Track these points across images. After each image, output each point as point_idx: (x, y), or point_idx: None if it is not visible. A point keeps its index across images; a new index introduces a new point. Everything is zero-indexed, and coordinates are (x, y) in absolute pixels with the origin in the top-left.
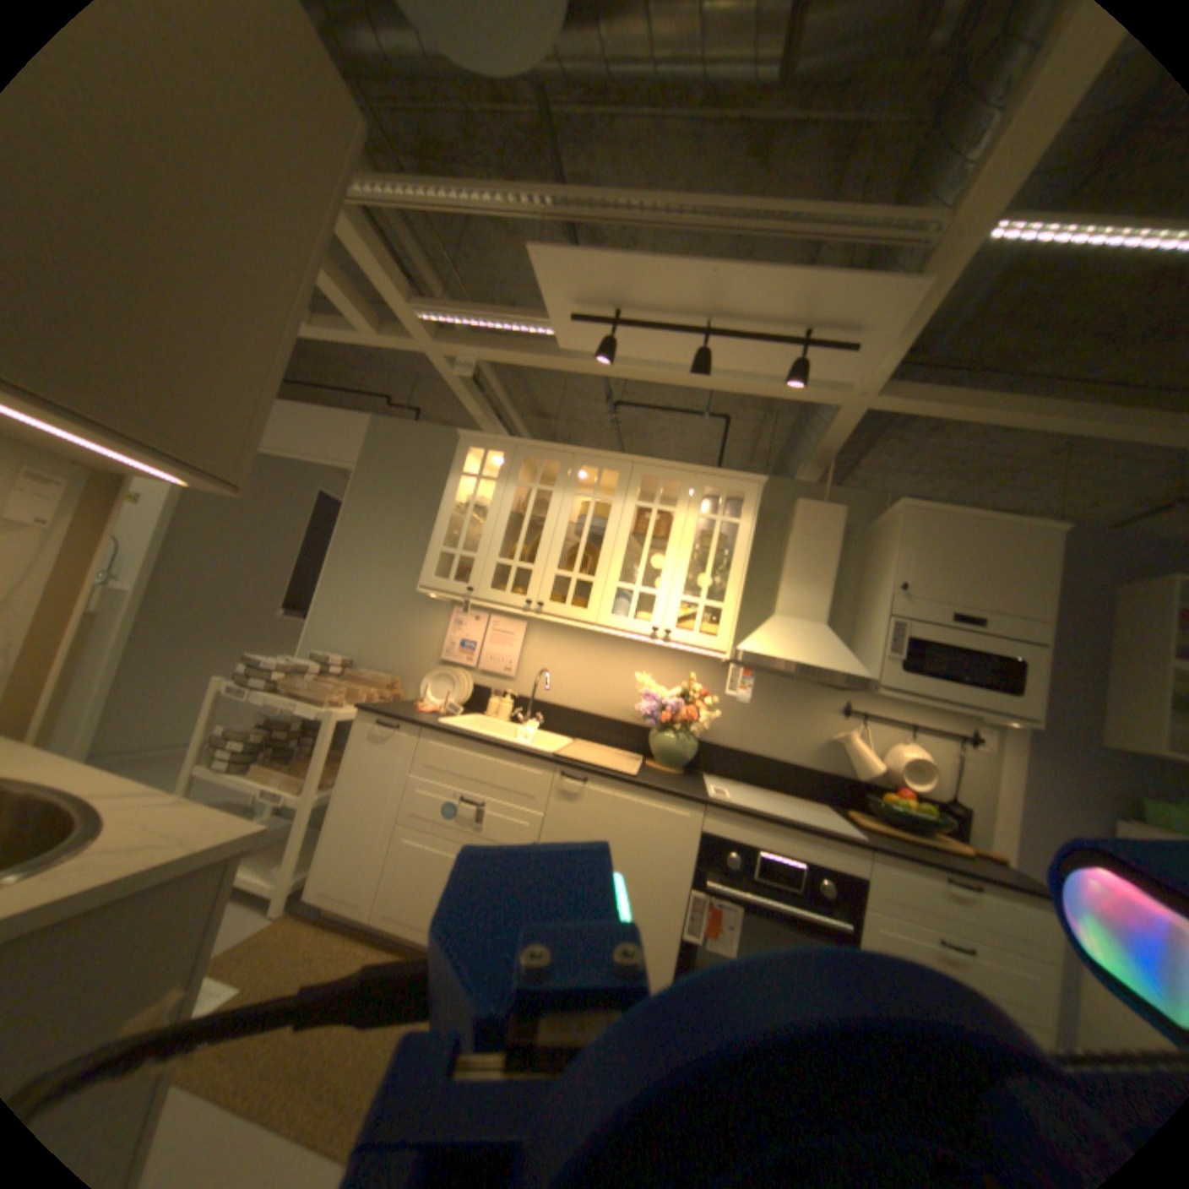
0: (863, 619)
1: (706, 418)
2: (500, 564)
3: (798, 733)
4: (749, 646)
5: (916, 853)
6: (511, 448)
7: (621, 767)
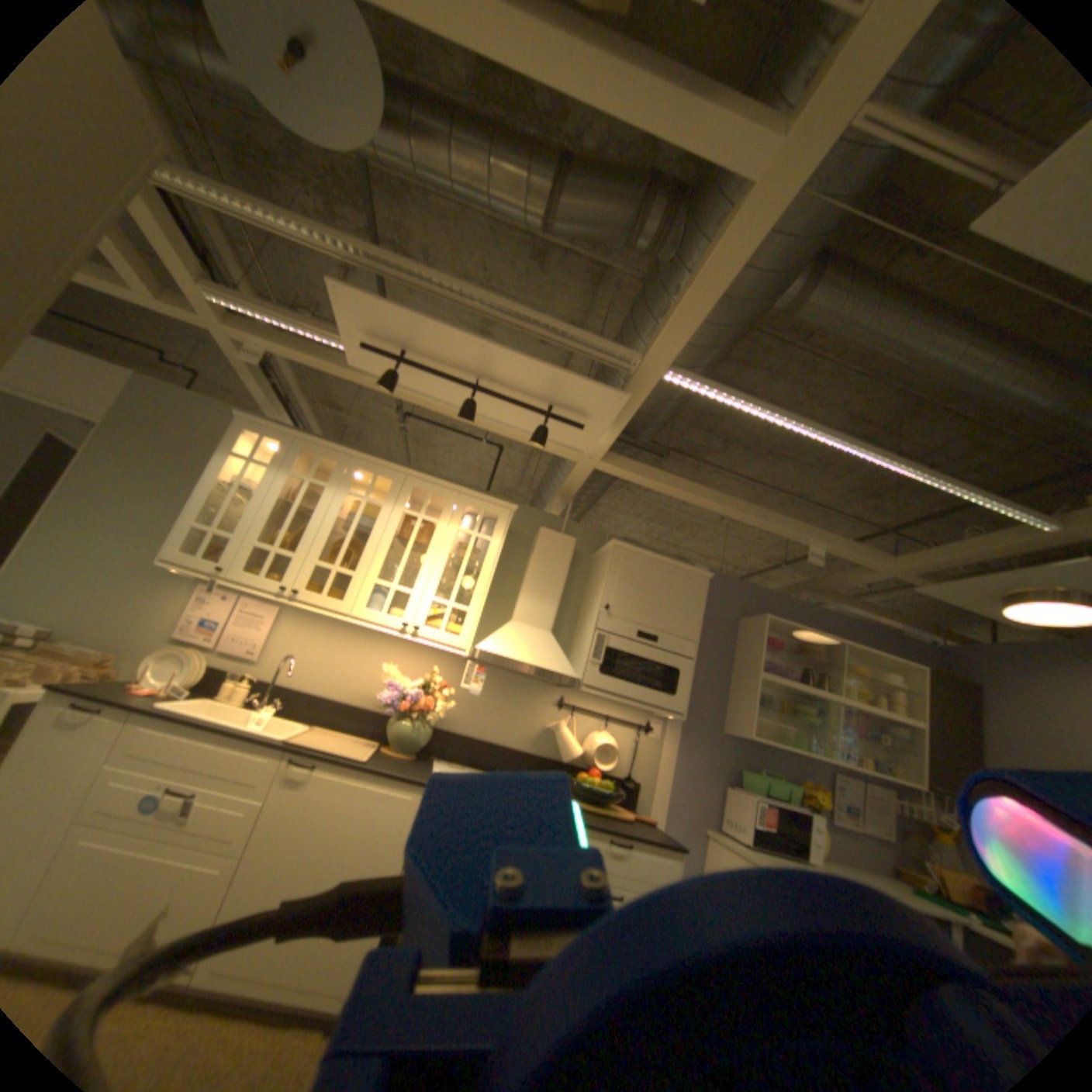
0: (578, 630)
1: (482, 444)
2: (258, 548)
3: (520, 723)
4: (484, 646)
5: (591, 821)
6: (288, 440)
7: (353, 755)
